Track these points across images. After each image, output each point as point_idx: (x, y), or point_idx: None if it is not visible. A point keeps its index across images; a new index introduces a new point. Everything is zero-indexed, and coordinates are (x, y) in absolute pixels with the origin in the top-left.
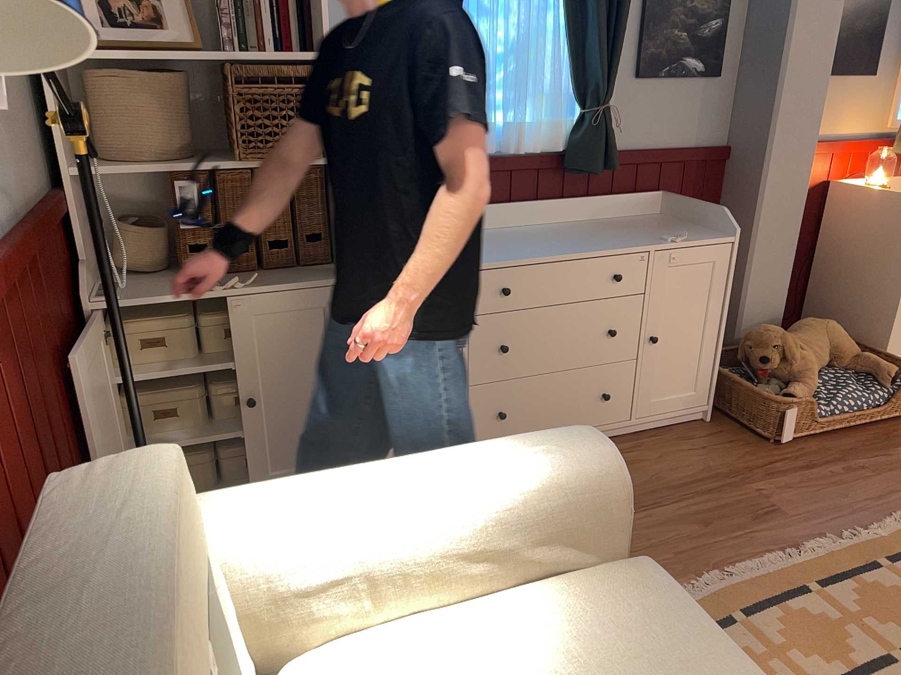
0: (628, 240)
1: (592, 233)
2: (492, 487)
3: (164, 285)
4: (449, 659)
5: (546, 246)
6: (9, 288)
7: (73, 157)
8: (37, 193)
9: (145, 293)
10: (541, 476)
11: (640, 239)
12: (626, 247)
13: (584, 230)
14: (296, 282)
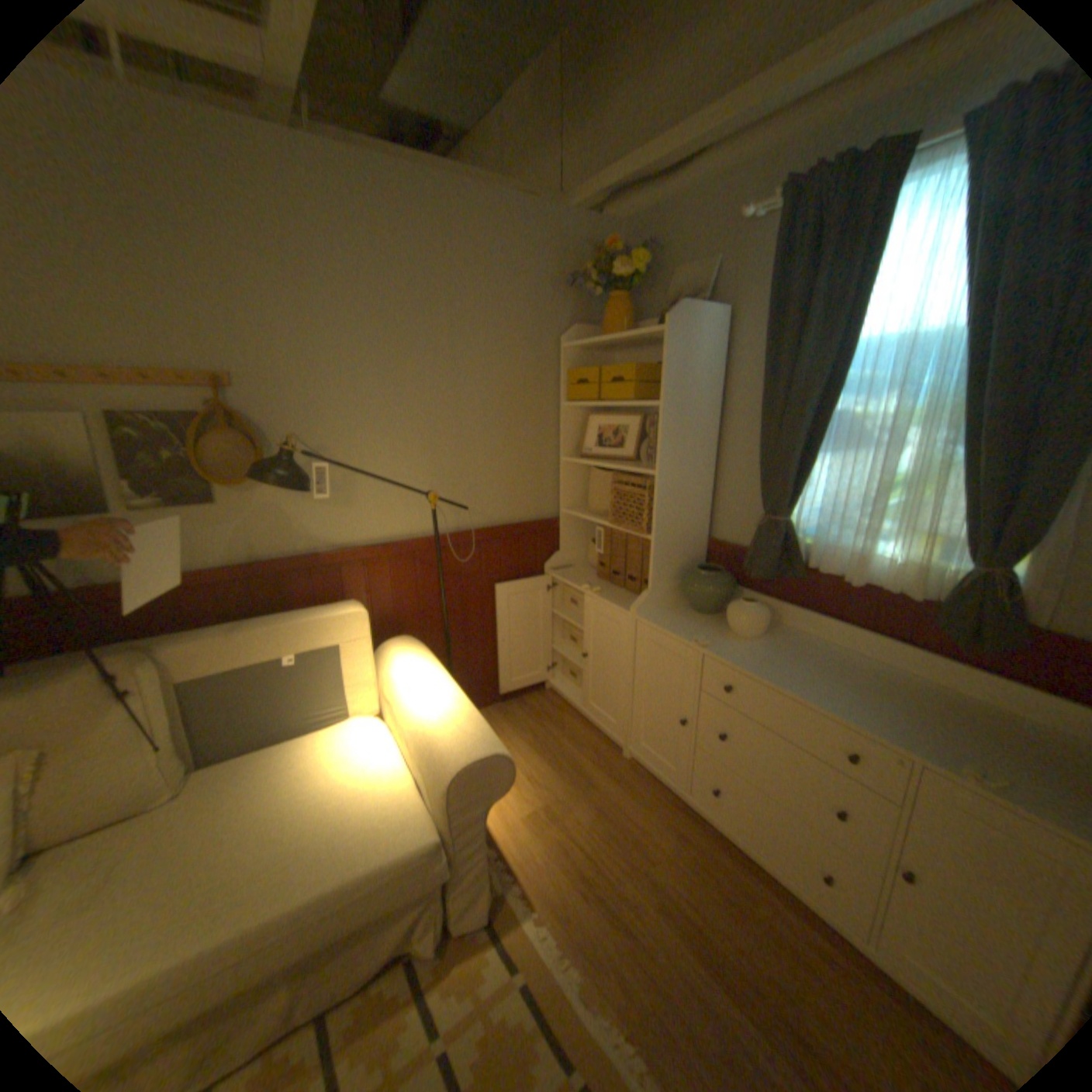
0: (916, 737)
1: (914, 708)
2: (428, 723)
3: (583, 576)
4: (365, 762)
5: (811, 681)
6: (456, 549)
7: (578, 504)
8: (534, 517)
9: (569, 575)
10: (439, 740)
11: (938, 748)
12: (886, 737)
13: (920, 702)
14: (614, 603)
